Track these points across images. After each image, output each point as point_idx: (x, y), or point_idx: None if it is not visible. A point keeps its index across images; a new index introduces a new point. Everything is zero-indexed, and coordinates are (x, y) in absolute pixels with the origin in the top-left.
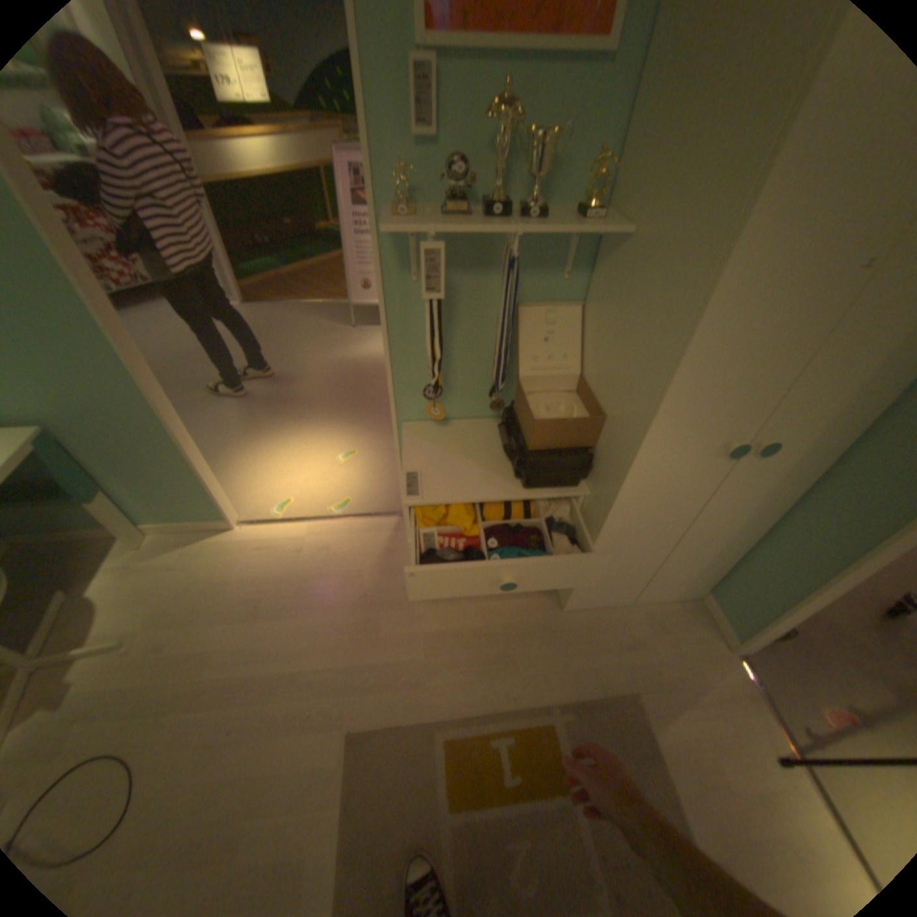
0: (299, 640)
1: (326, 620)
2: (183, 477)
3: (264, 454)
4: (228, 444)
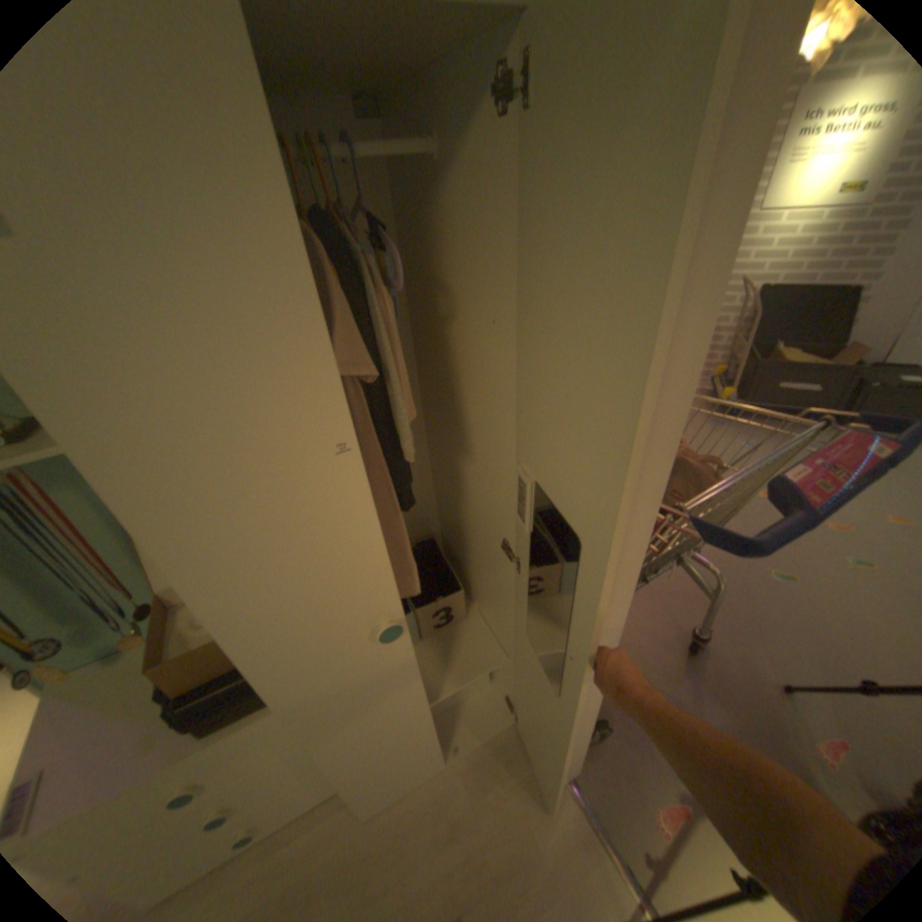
0: None
1: None
2: None
3: None
4: None
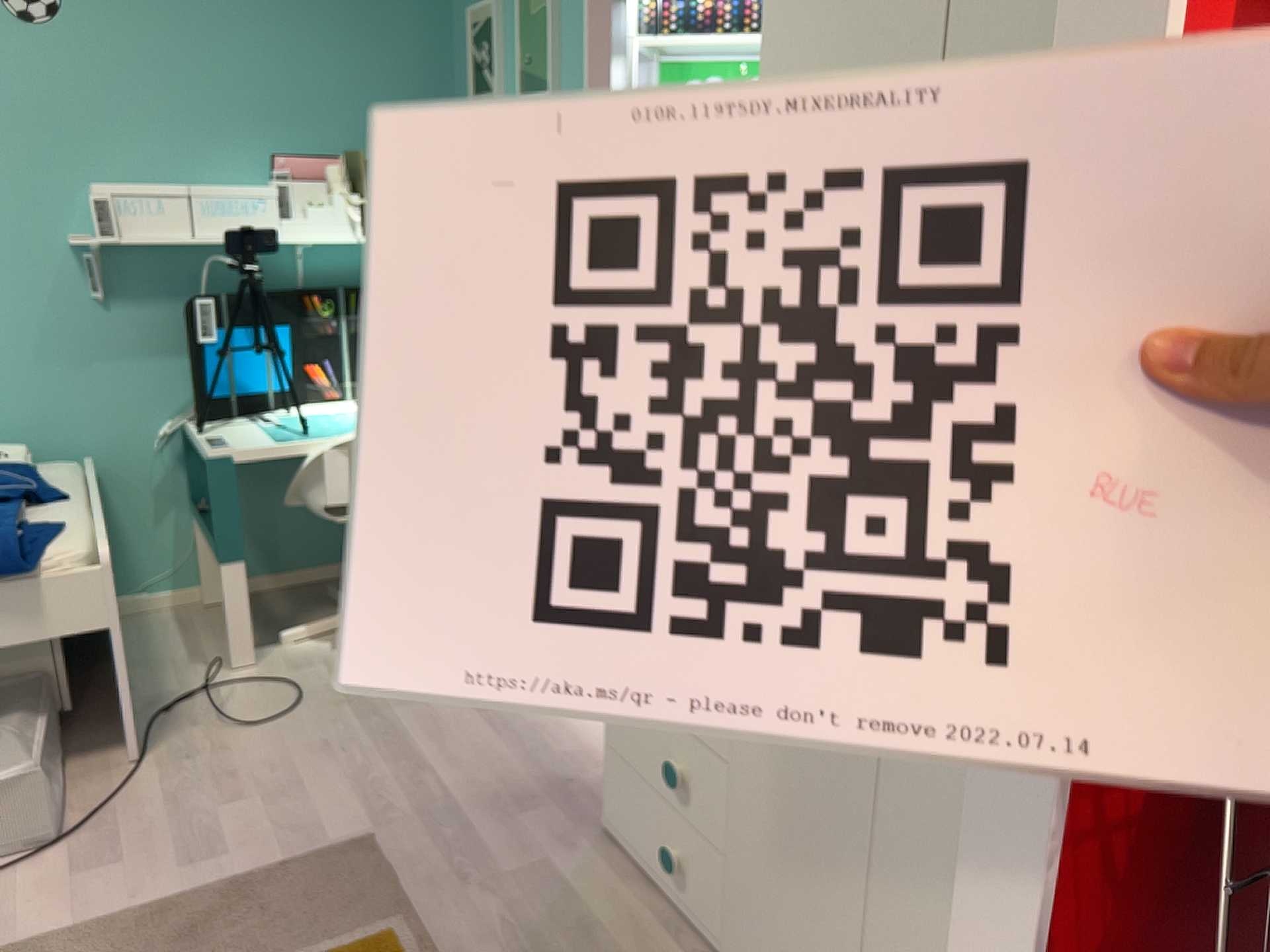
0: (473, 753)
1: (514, 762)
2: None
3: None
4: None
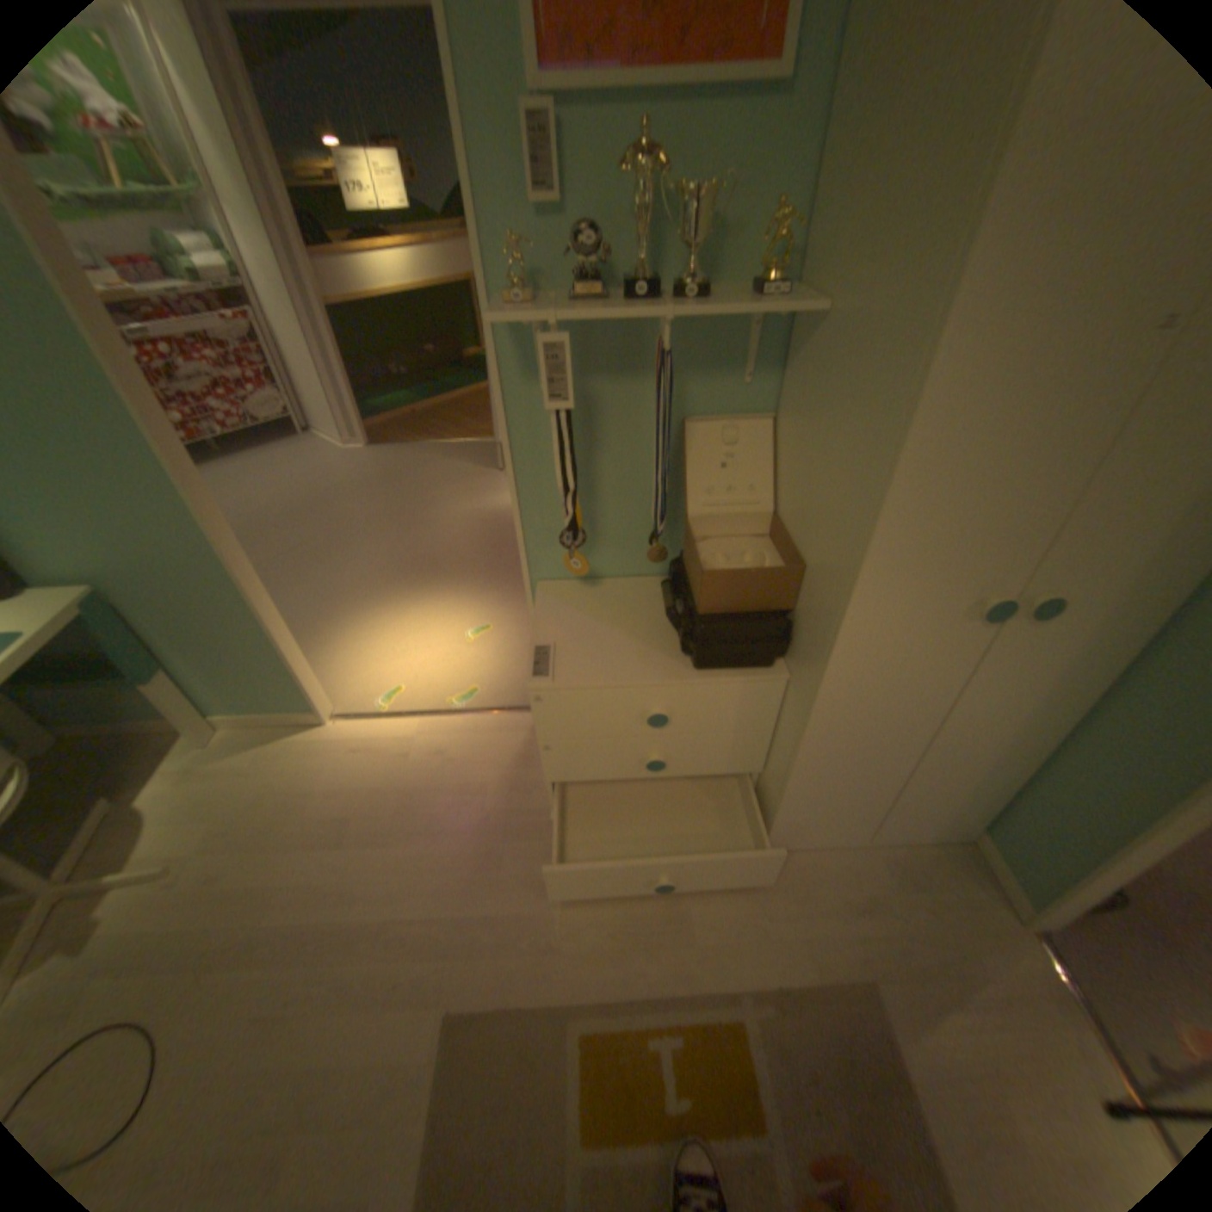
0: (394, 876)
1: (432, 849)
2: (262, 652)
3: (375, 628)
4: (331, 615)
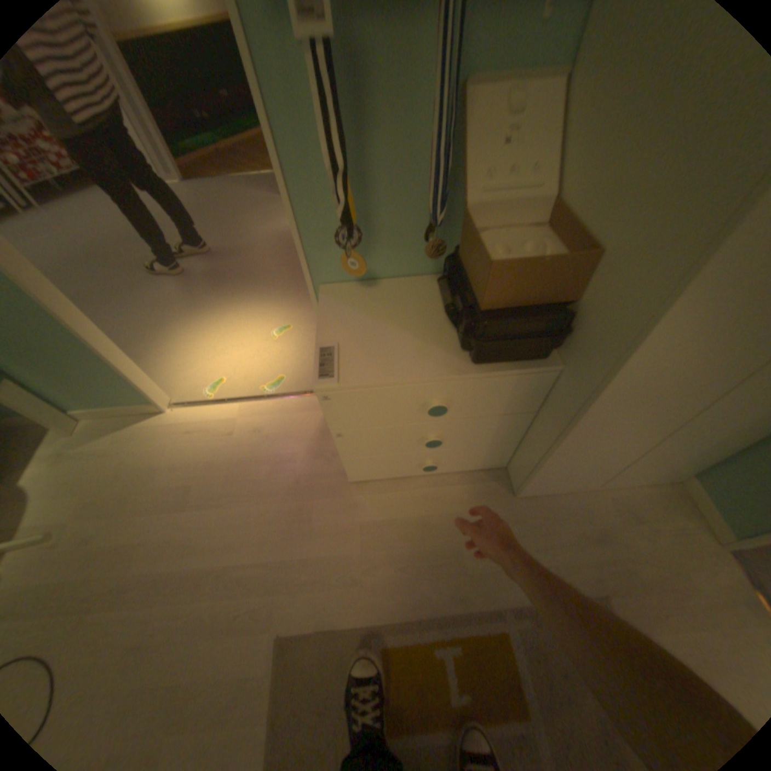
0: (228, 531)
1: (256, 508)
2: (89, 360)
3: (198, 332)
4: (163, 323)
